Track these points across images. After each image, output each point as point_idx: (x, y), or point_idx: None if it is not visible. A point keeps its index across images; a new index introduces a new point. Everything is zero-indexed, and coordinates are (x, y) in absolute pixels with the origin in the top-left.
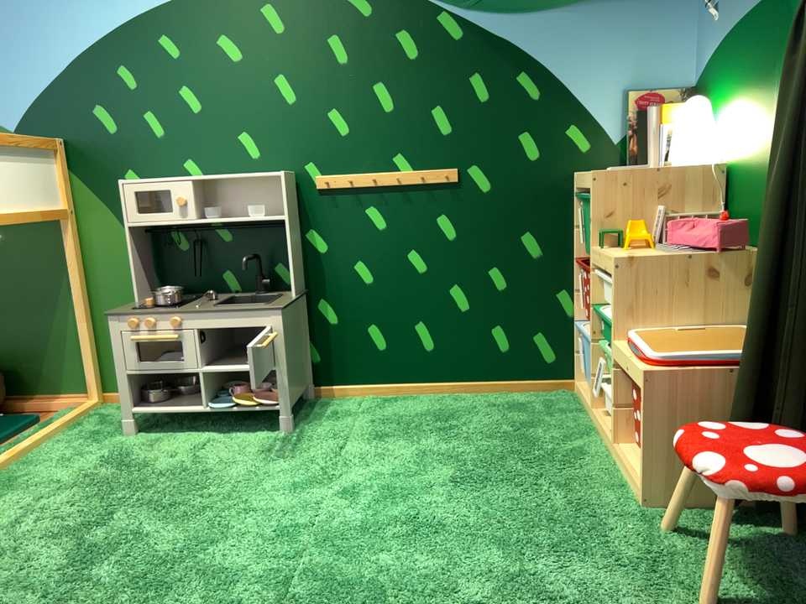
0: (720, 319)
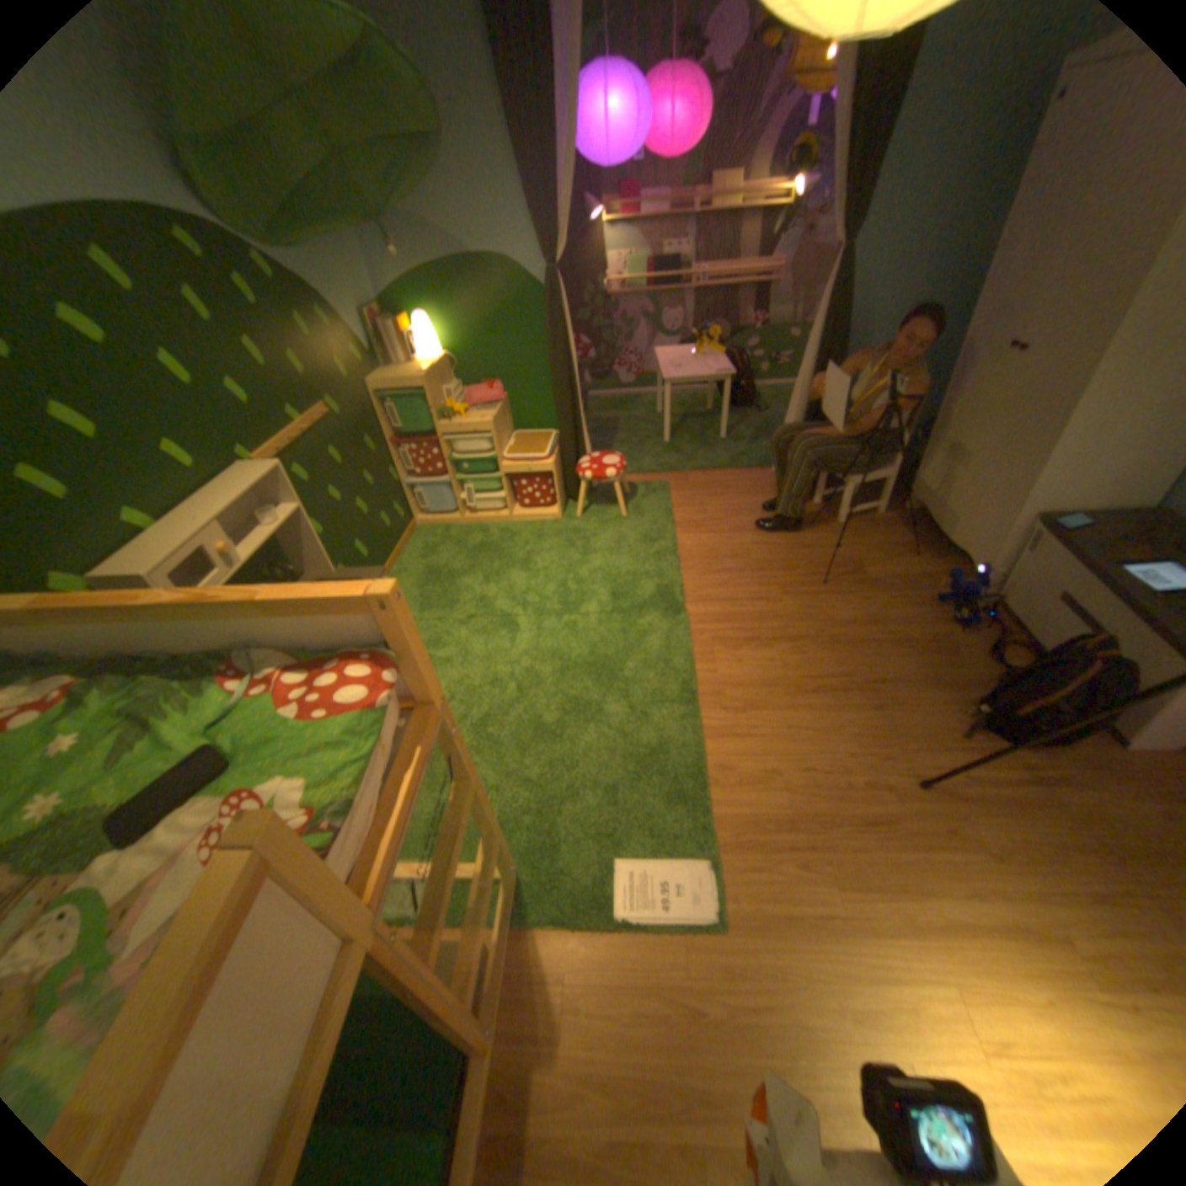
0: (509, 434)
